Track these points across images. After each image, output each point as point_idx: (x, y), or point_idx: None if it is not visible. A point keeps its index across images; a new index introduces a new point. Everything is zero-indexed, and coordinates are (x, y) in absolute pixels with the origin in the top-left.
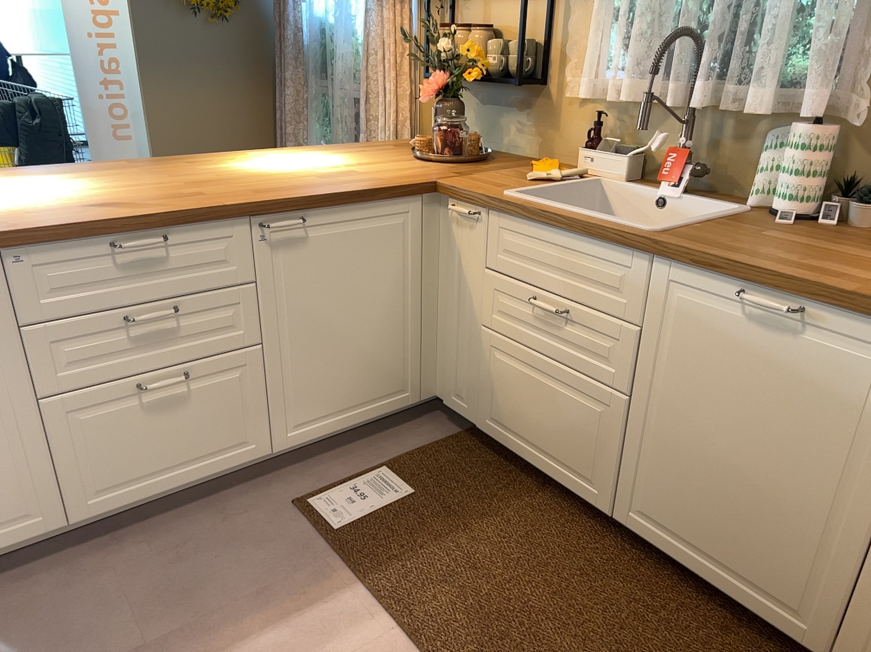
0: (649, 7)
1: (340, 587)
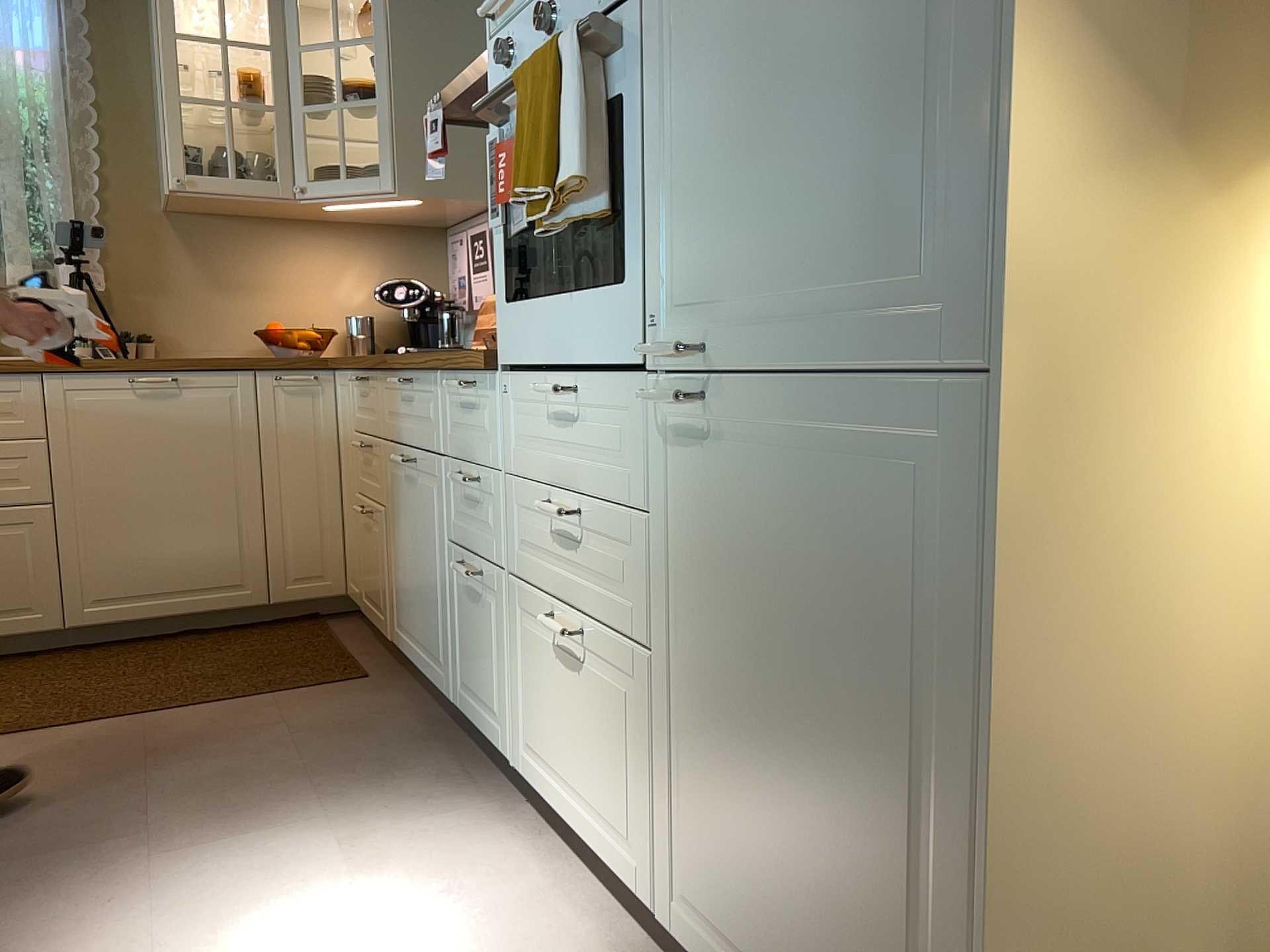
0: None
1: None
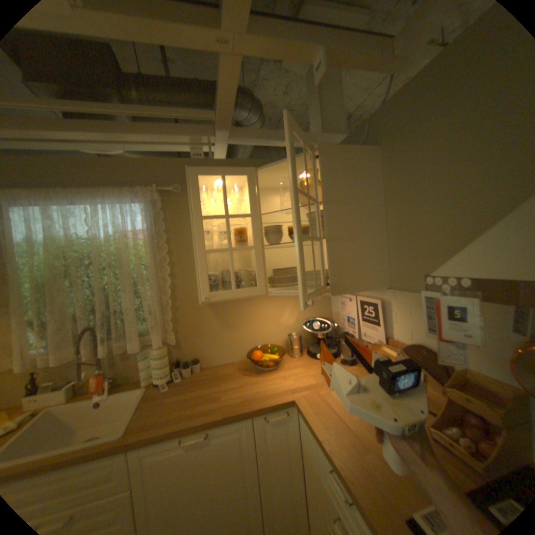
0: (53, 315)
1: None
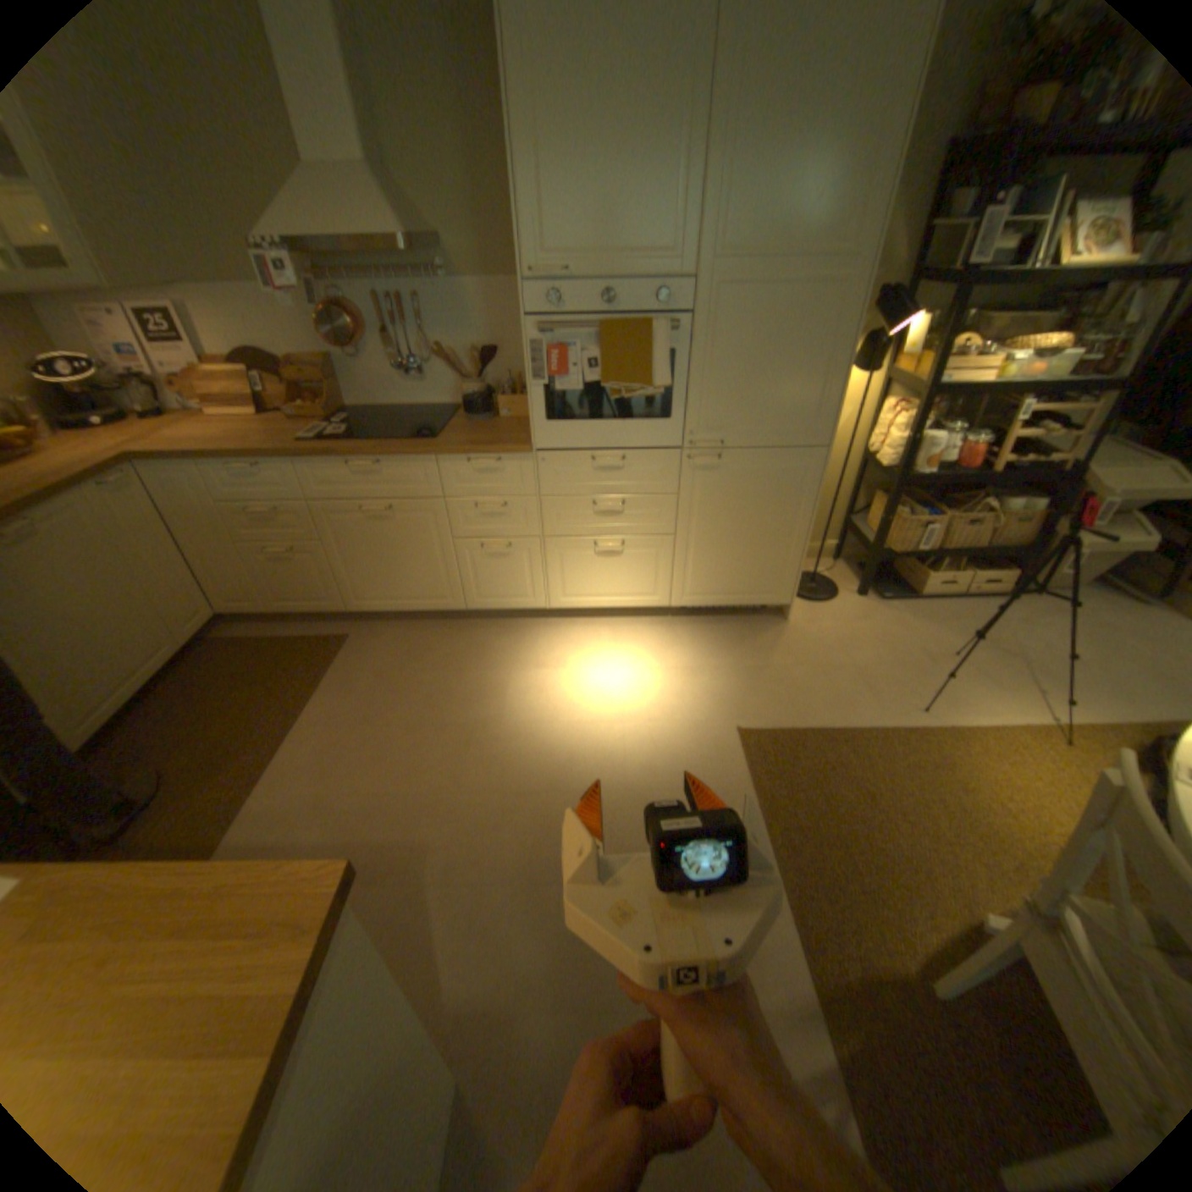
0: None
1: (230, 853)
